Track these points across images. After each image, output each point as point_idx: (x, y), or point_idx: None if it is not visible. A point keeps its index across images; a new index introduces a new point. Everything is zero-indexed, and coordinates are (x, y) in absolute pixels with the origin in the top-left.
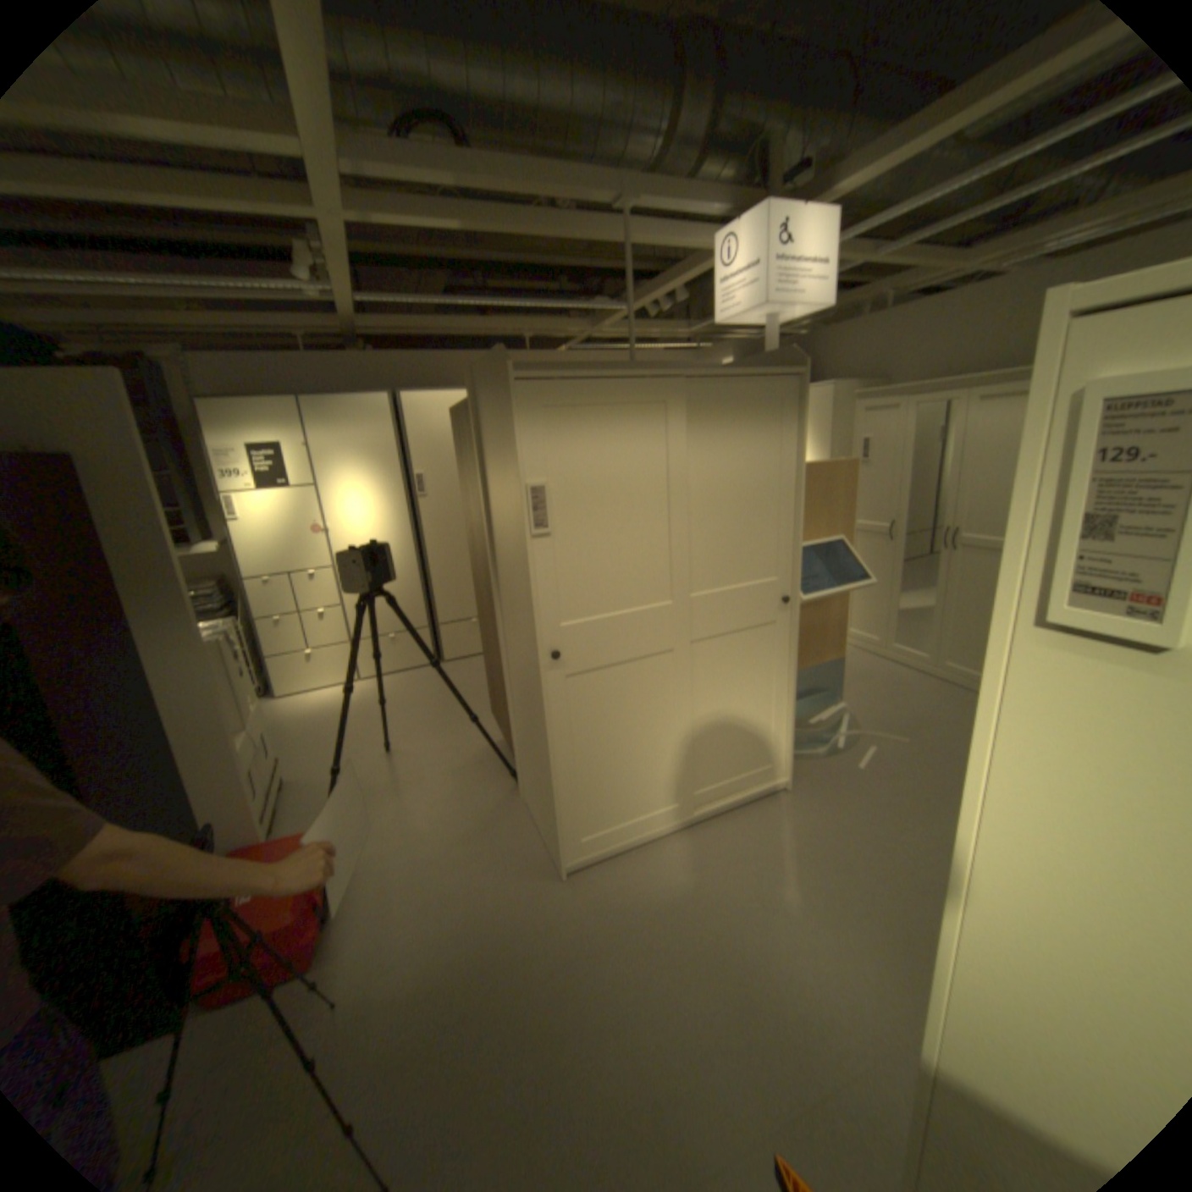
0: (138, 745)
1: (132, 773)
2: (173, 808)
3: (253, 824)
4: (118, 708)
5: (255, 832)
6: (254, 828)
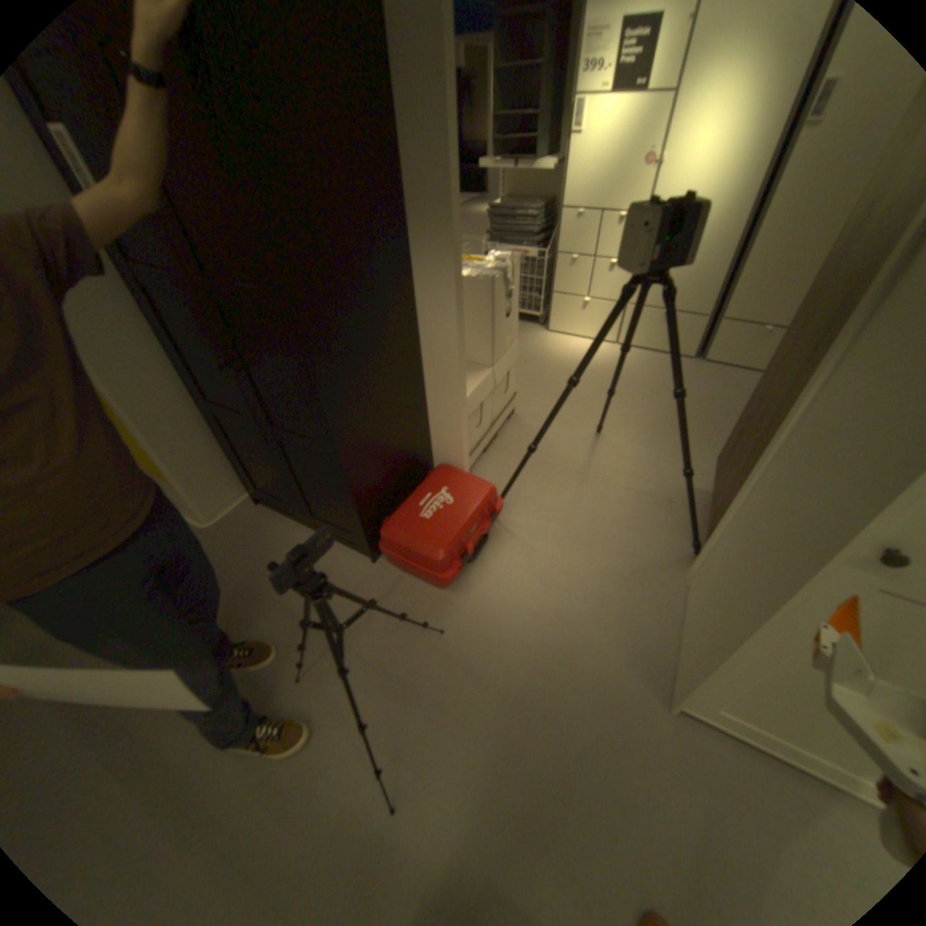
0: (387, 367)
1: (375, 390)
2: (409, 421)
3: (468, 447)
4: (374, 331)
5: (468, 453)
6: (468, 450)
